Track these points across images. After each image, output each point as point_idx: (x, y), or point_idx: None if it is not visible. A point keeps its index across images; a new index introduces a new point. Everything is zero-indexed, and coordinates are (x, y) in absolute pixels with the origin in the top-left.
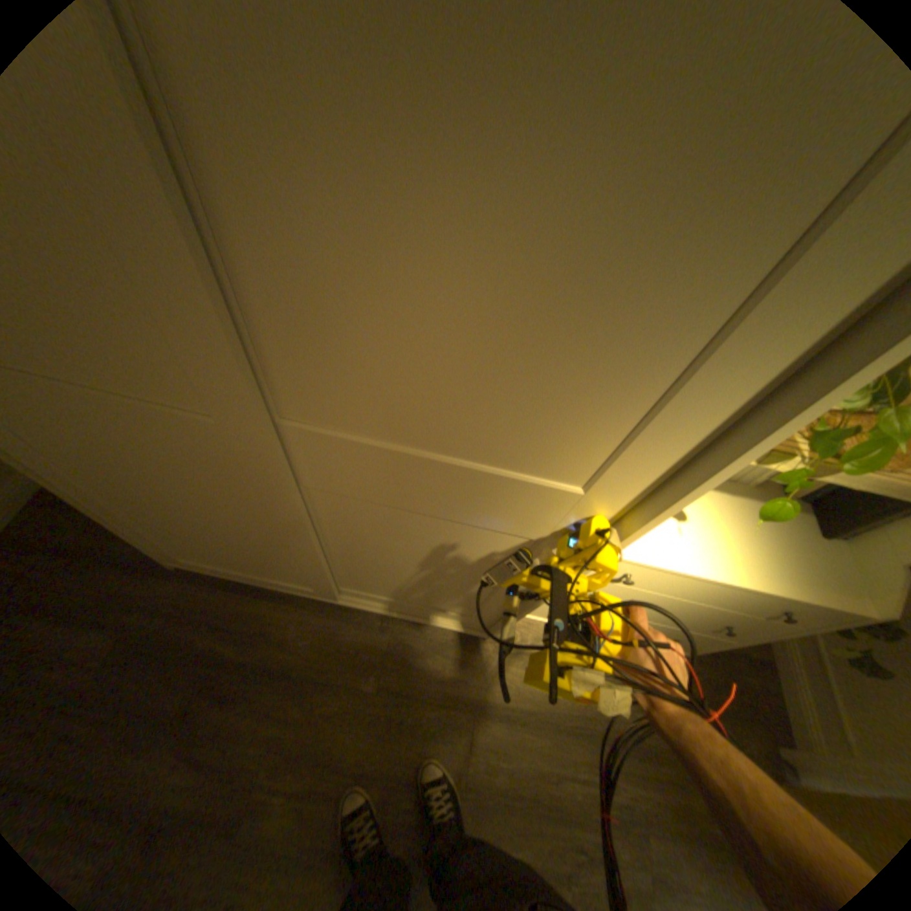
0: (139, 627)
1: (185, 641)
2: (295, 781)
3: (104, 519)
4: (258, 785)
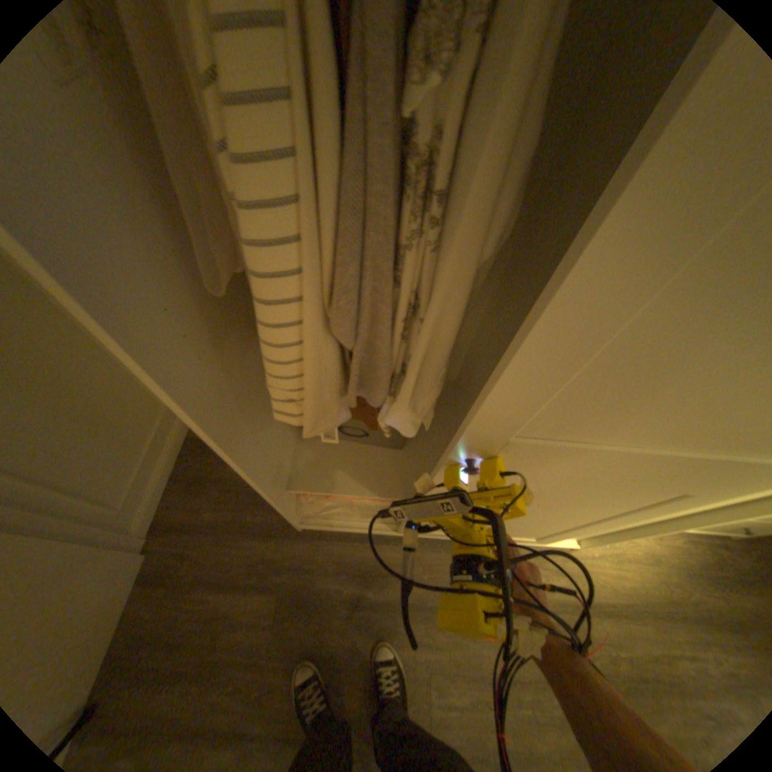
0: (292, 585)
1: (332, 591)
2: (461, 697)
3: (282, 507)
4: (434, 705)
